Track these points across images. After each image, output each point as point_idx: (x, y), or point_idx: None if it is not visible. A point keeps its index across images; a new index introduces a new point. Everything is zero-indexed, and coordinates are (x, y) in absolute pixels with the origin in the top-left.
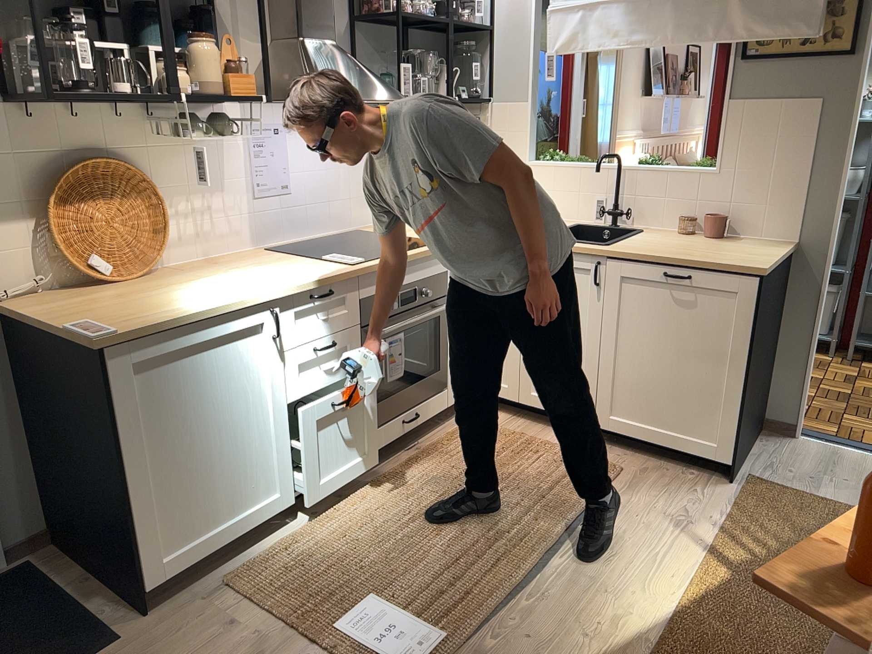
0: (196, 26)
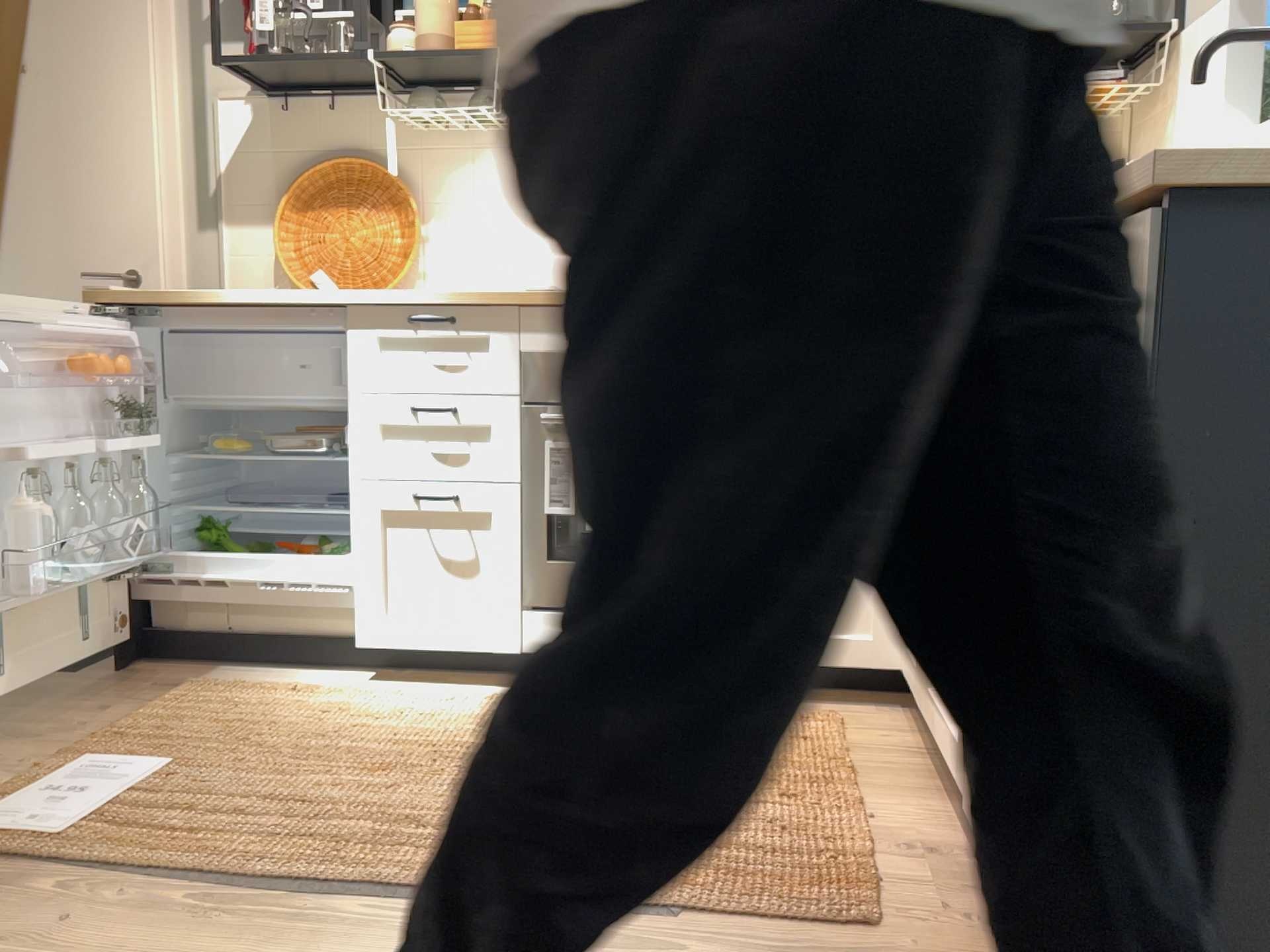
0: None
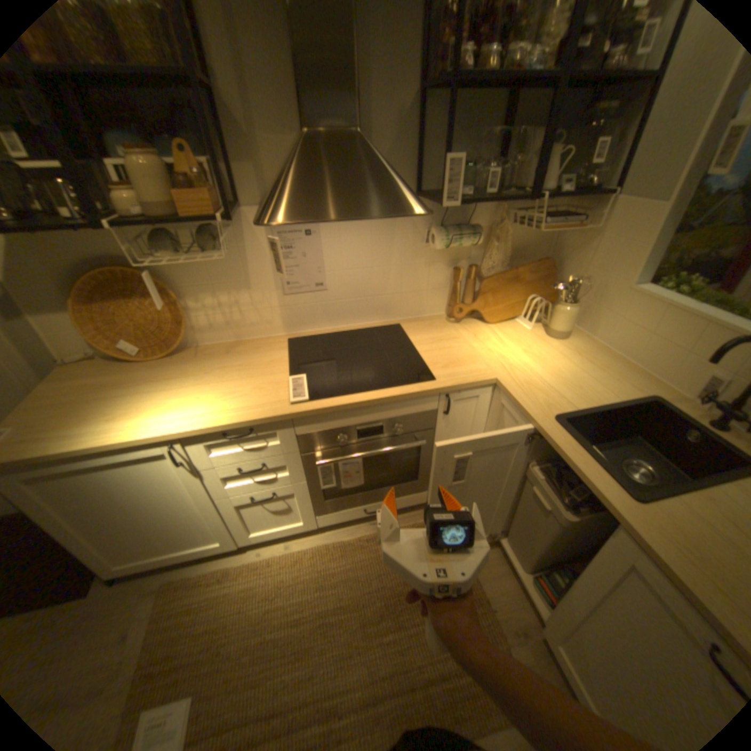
0: (175, 125)
